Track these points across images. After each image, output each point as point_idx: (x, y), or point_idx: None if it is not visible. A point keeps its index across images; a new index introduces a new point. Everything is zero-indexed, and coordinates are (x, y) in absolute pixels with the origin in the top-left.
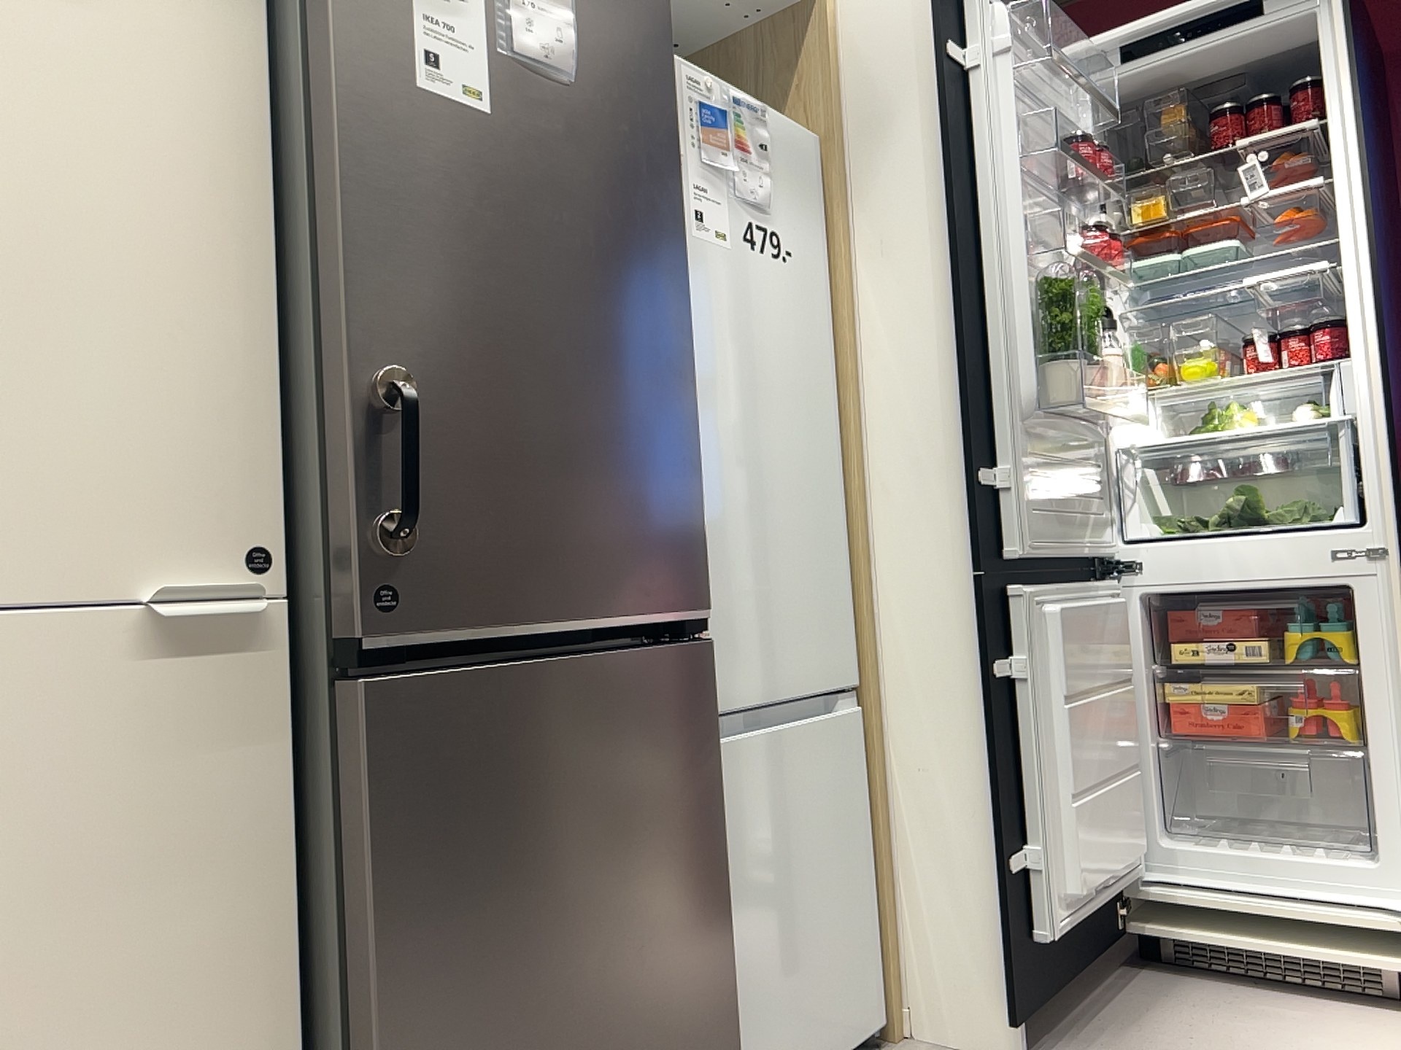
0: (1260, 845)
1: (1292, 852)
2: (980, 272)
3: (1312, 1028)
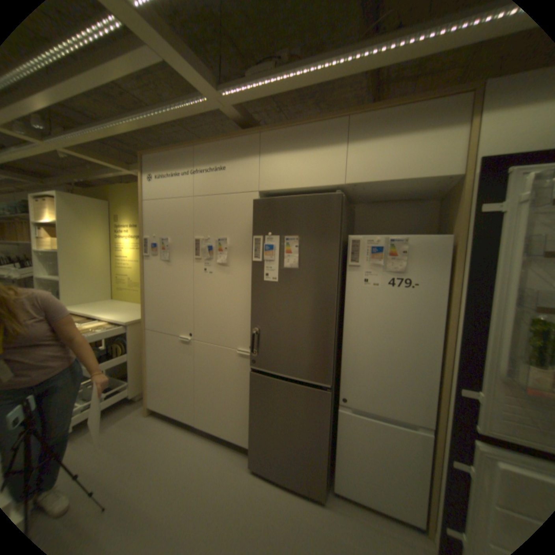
0: None
1: None
2: (489, 308)
3: None
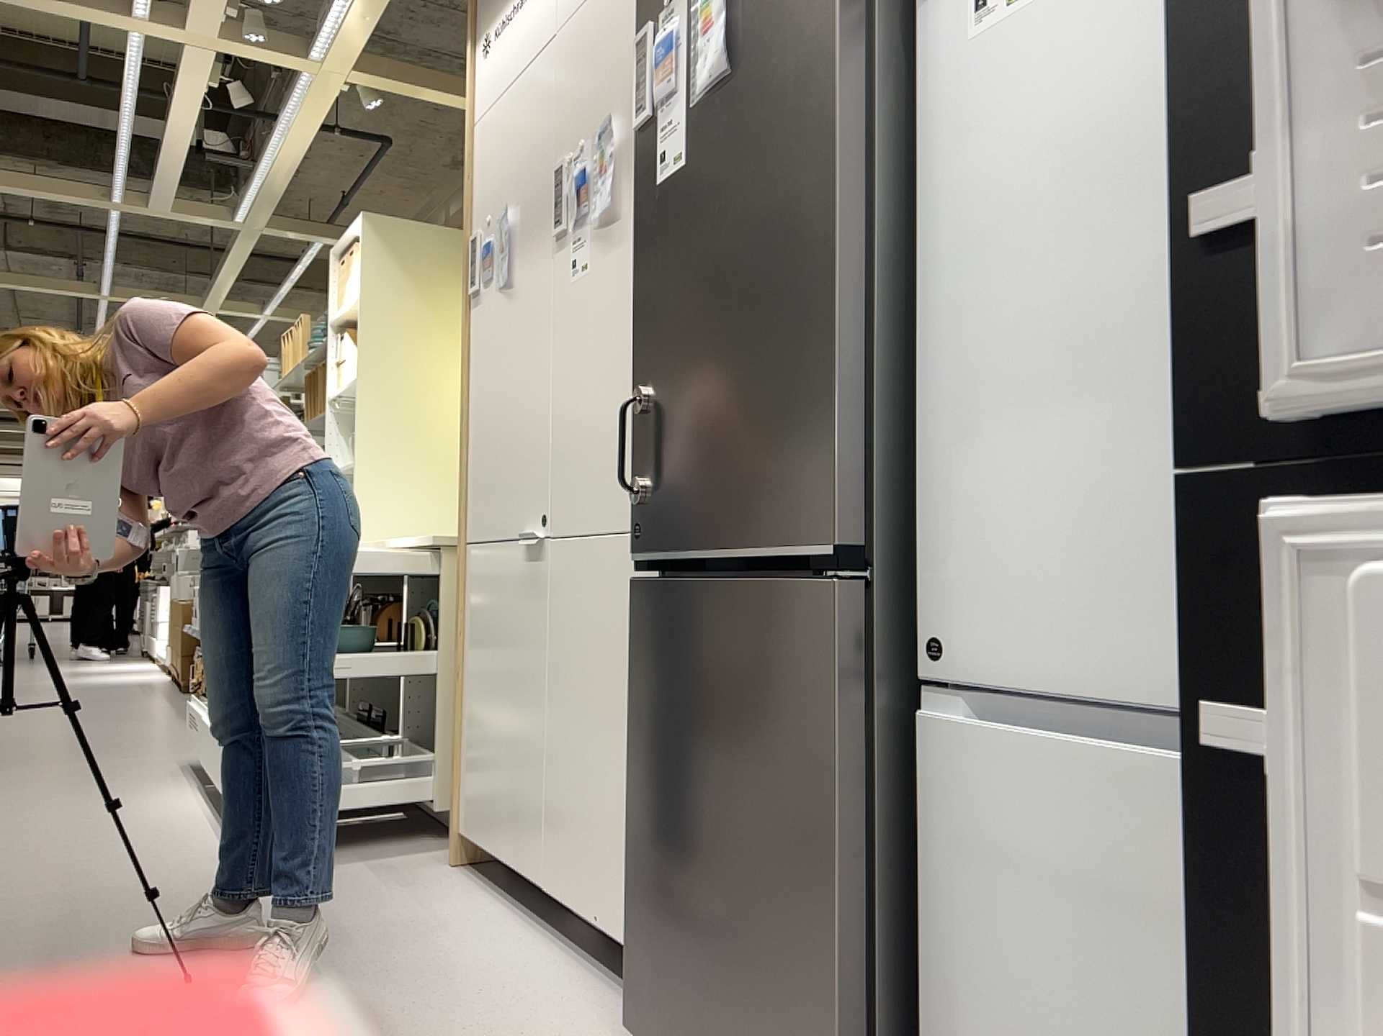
0: None
1: None
2: None
3: None
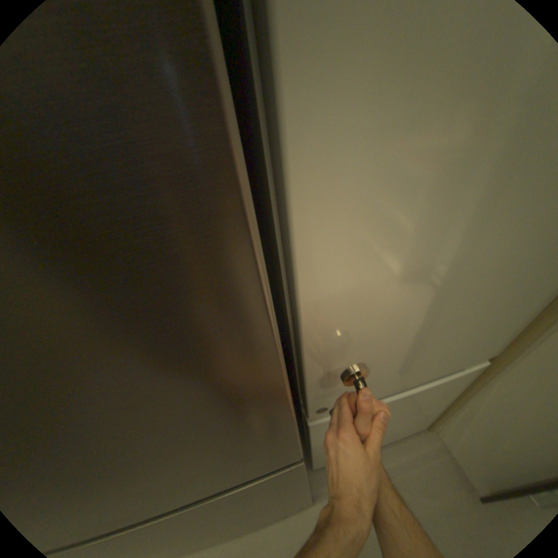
0: None
1: None
2: None
3: None
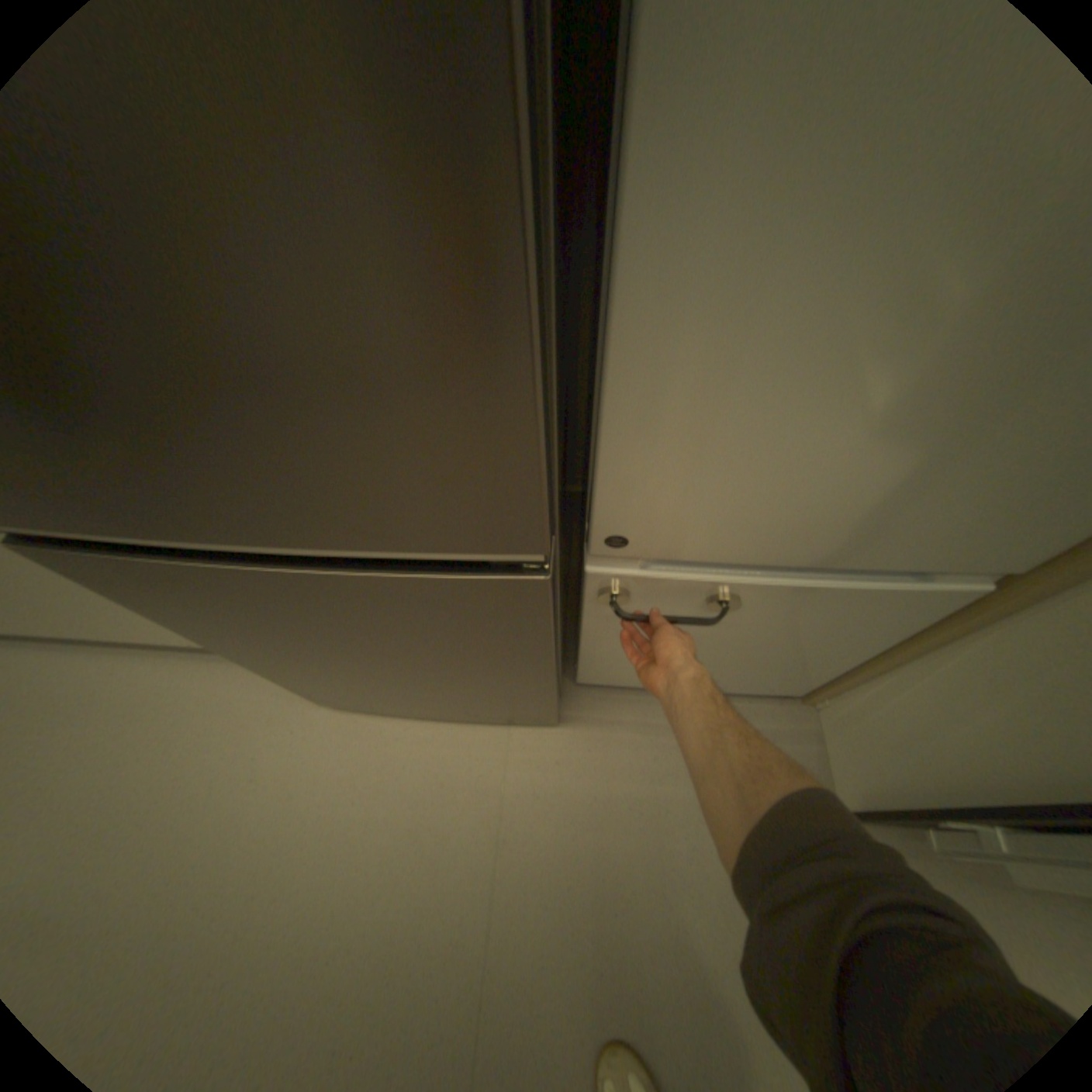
0: None
1: None
2: None
3: None
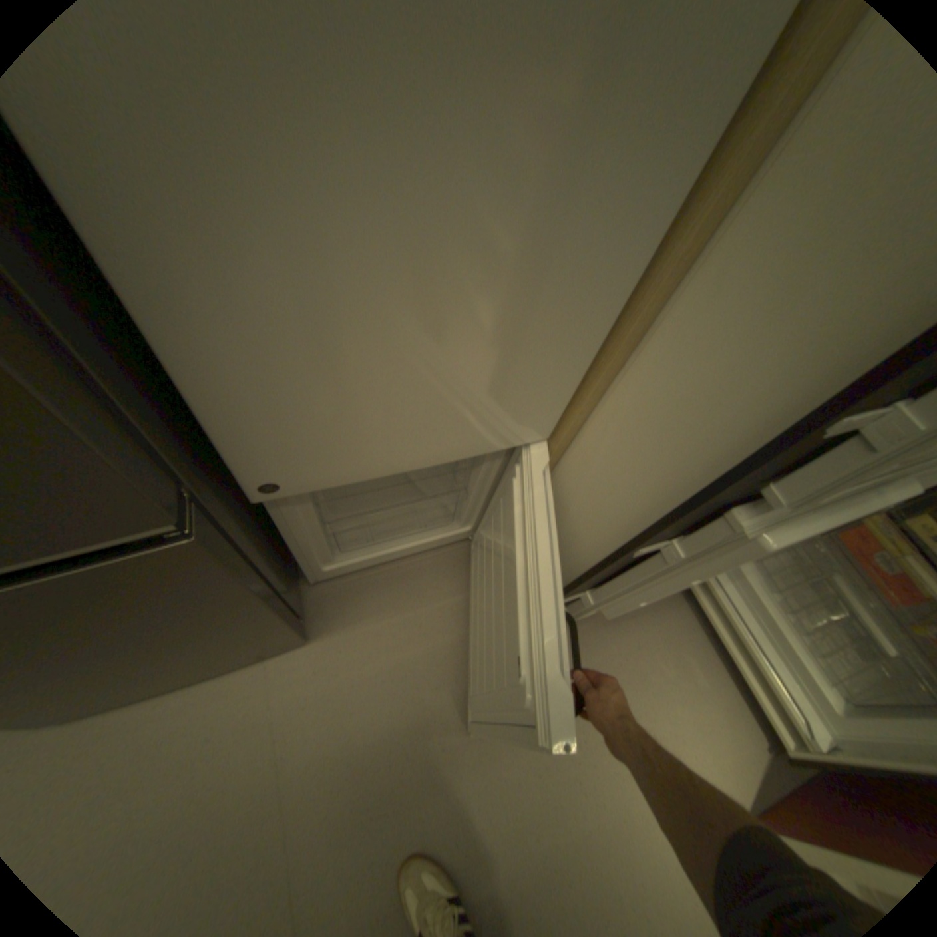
0: (800, 617)
1: (809, 642)
2: None
3: (693, 702)
